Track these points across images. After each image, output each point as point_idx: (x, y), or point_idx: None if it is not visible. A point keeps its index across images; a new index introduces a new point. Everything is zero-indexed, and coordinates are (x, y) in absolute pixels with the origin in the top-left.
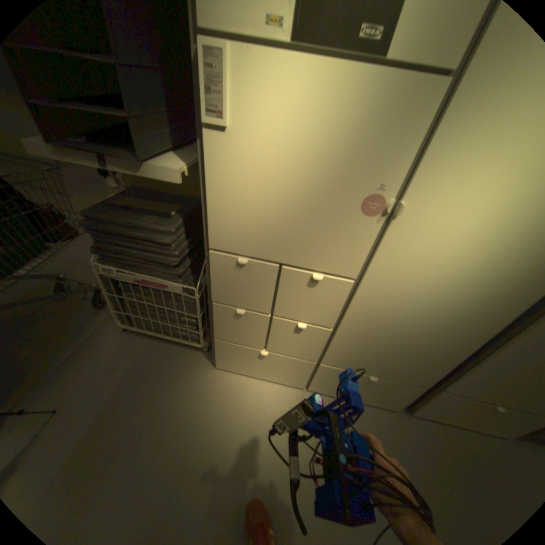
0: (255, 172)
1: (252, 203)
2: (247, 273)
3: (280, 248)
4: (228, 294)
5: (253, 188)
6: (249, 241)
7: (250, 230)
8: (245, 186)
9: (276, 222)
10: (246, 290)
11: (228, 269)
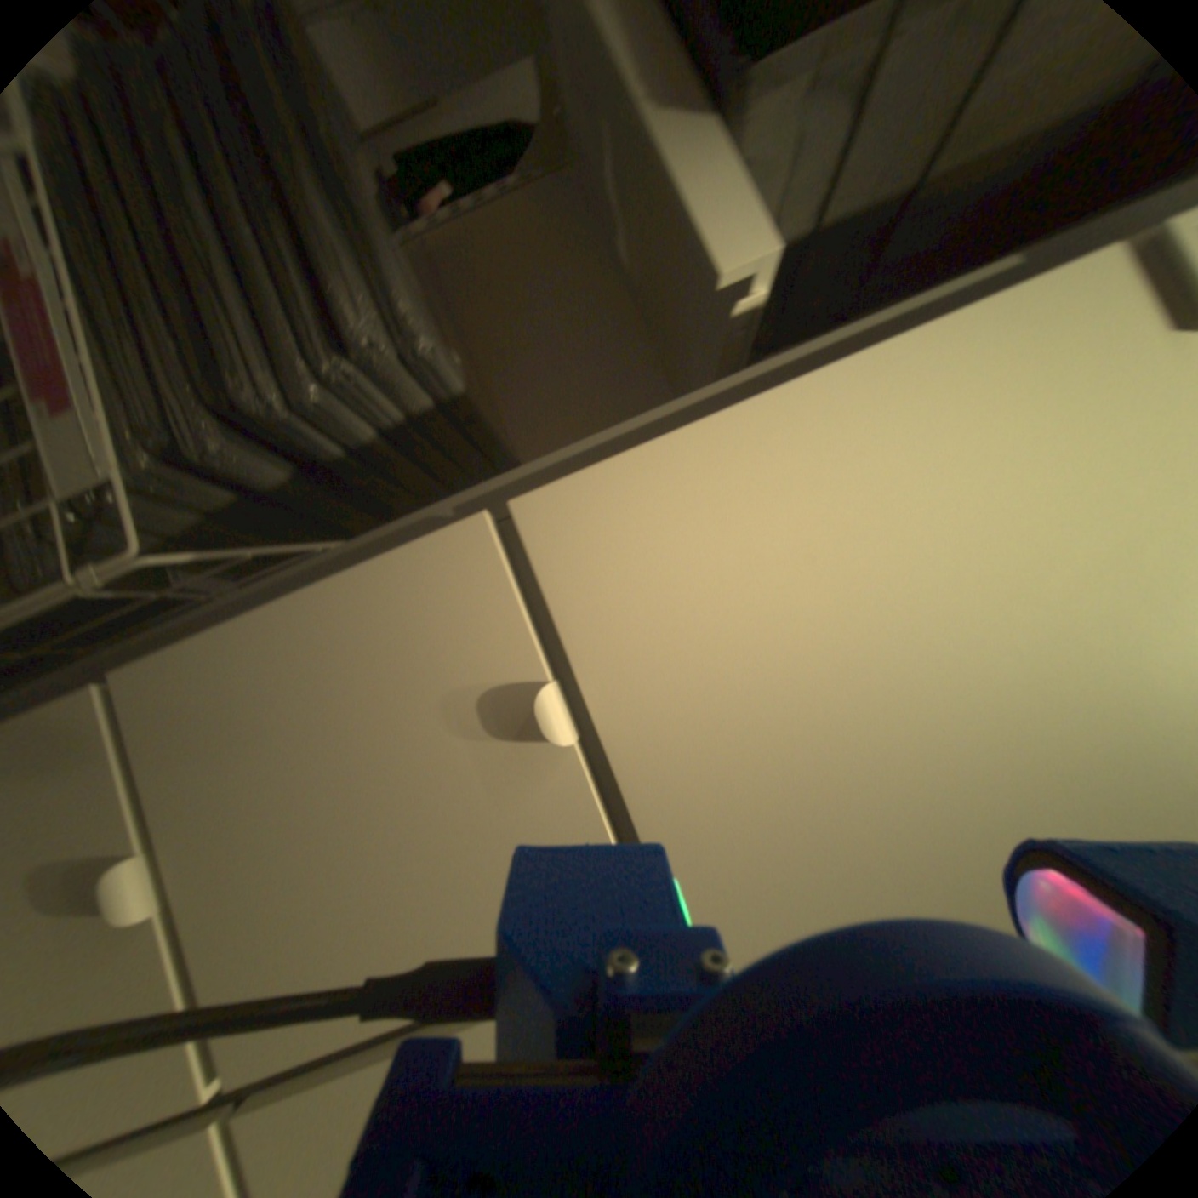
0: (1089, 550)
1: (926, 614)
2: (470, 793)
3: (769, 891)
4: (222, 756)
5: (1007, 582)
6: (693, 704)
7: (769, 675)
8: (987, 541)
9: (909, 780)
10: (329, 849)
11: (428, 673)
